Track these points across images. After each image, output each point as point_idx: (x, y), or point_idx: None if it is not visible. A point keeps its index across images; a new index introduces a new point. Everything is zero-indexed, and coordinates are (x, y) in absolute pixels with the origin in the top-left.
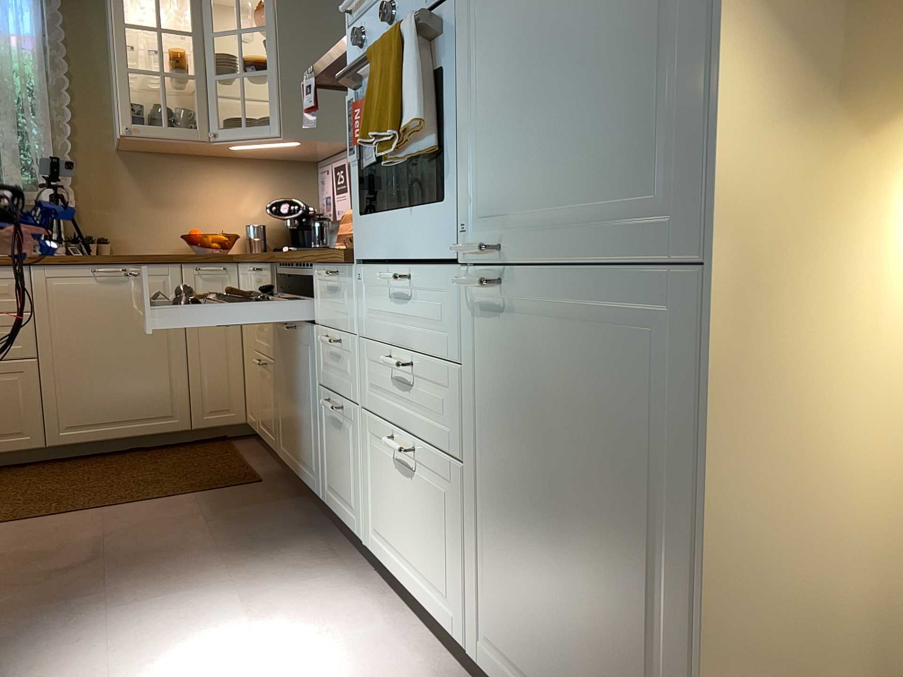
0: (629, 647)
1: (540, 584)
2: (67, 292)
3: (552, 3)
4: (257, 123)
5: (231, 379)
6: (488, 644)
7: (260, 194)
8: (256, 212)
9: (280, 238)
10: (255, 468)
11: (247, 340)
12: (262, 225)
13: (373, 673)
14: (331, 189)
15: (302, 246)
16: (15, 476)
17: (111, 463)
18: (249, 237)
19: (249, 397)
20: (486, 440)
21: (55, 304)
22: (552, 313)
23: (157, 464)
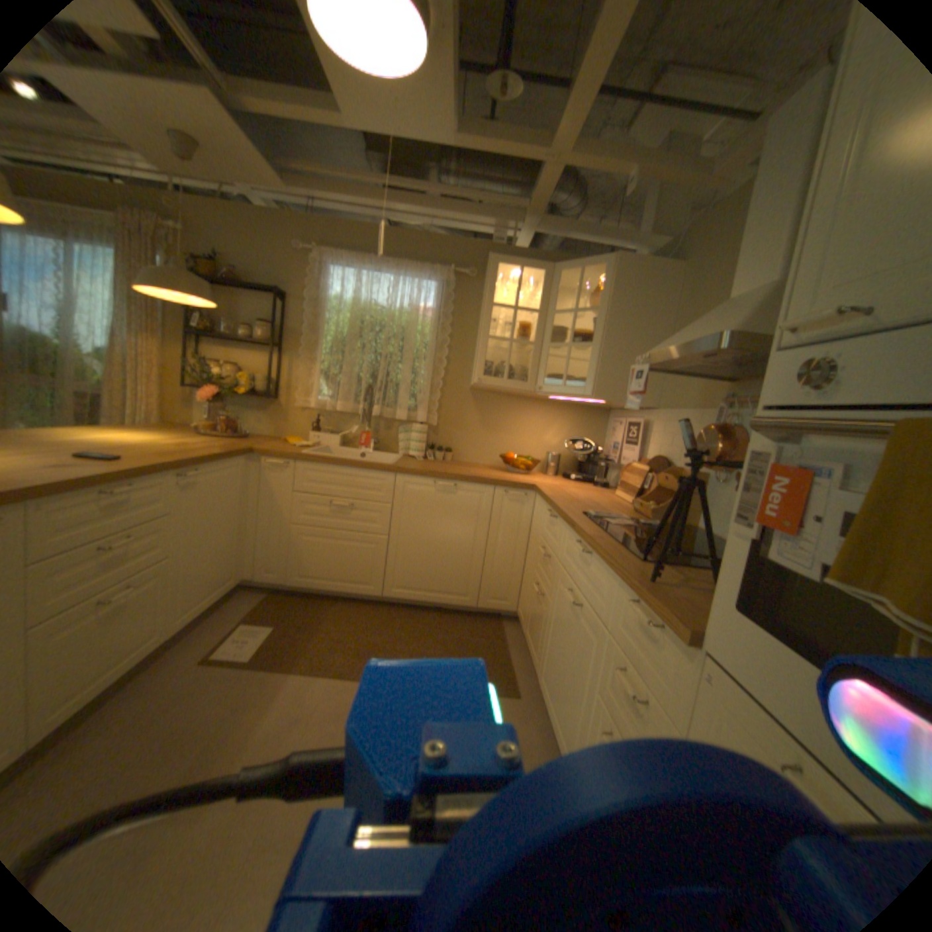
0: None
1: None
2: (415, 495)
3: None
4: (572, 380)
5: (512, 578)
6: None
7: (561, 430)
8: (555, 443)
9: (568, 465)
10: (516, 671)
11: (530, 556)
12: (557, 454)
13: None
14: (621, 440)
15: (585, 477)
16: (359, 613)
17: (418, 621)
18: (546, 461)
19: (522, 592)
20: None
21: (406, 502)
22: None
23: (447, 634)
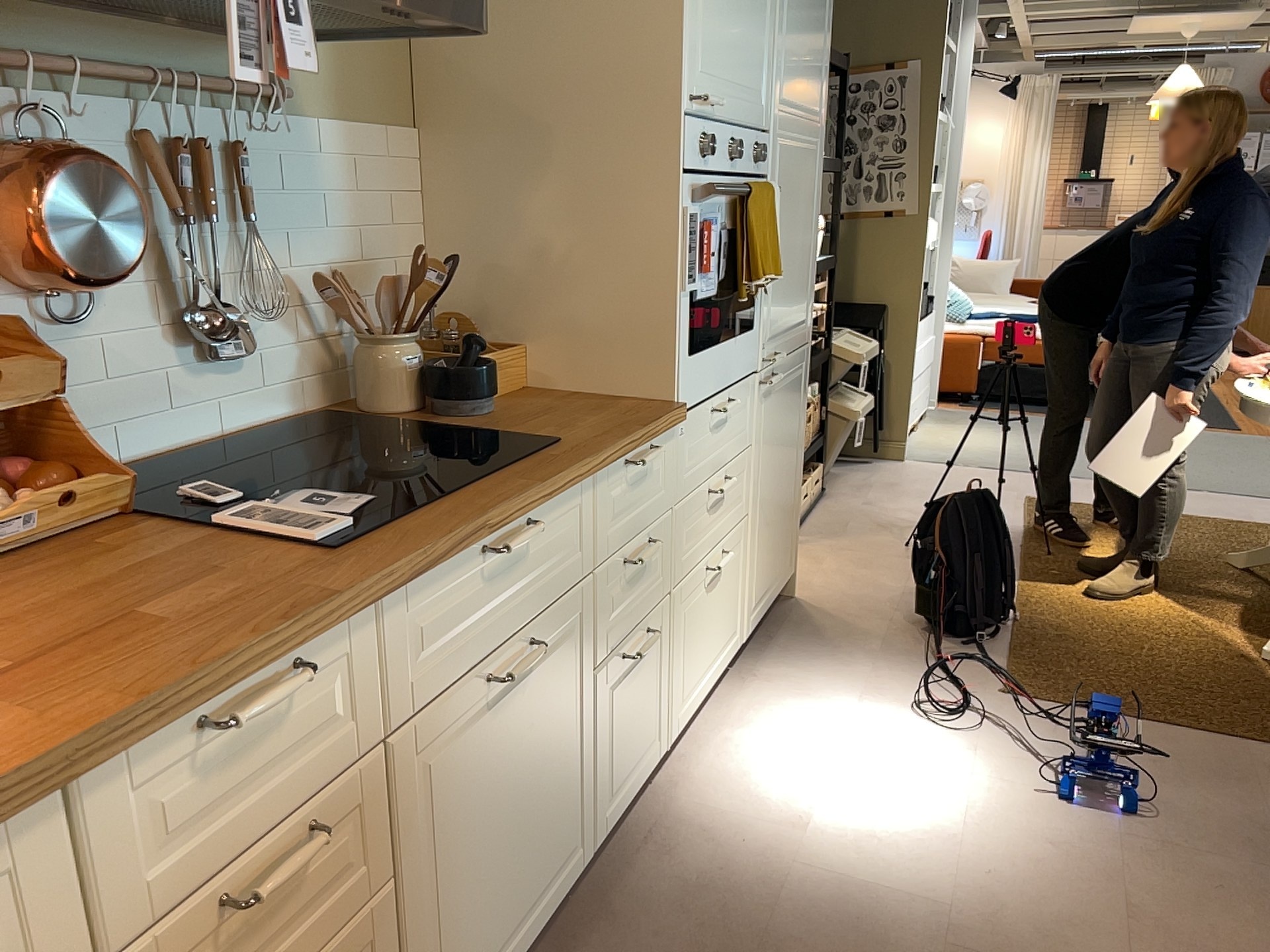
0: (788, 506)
1: (771, 527)
2: None
3: (791, 224)
4: None
5: None
6: (751, 608)
7: None
8: None
9: None
10: None
11: None
12: None
13: (766, 715)
14: None
15: None
16: None
17: None
18: None
19: None
20: (758, 479)
21: None
22: (781, 381)
23: None
